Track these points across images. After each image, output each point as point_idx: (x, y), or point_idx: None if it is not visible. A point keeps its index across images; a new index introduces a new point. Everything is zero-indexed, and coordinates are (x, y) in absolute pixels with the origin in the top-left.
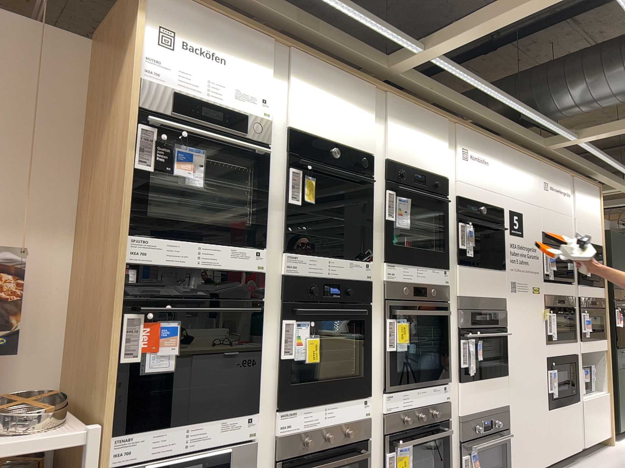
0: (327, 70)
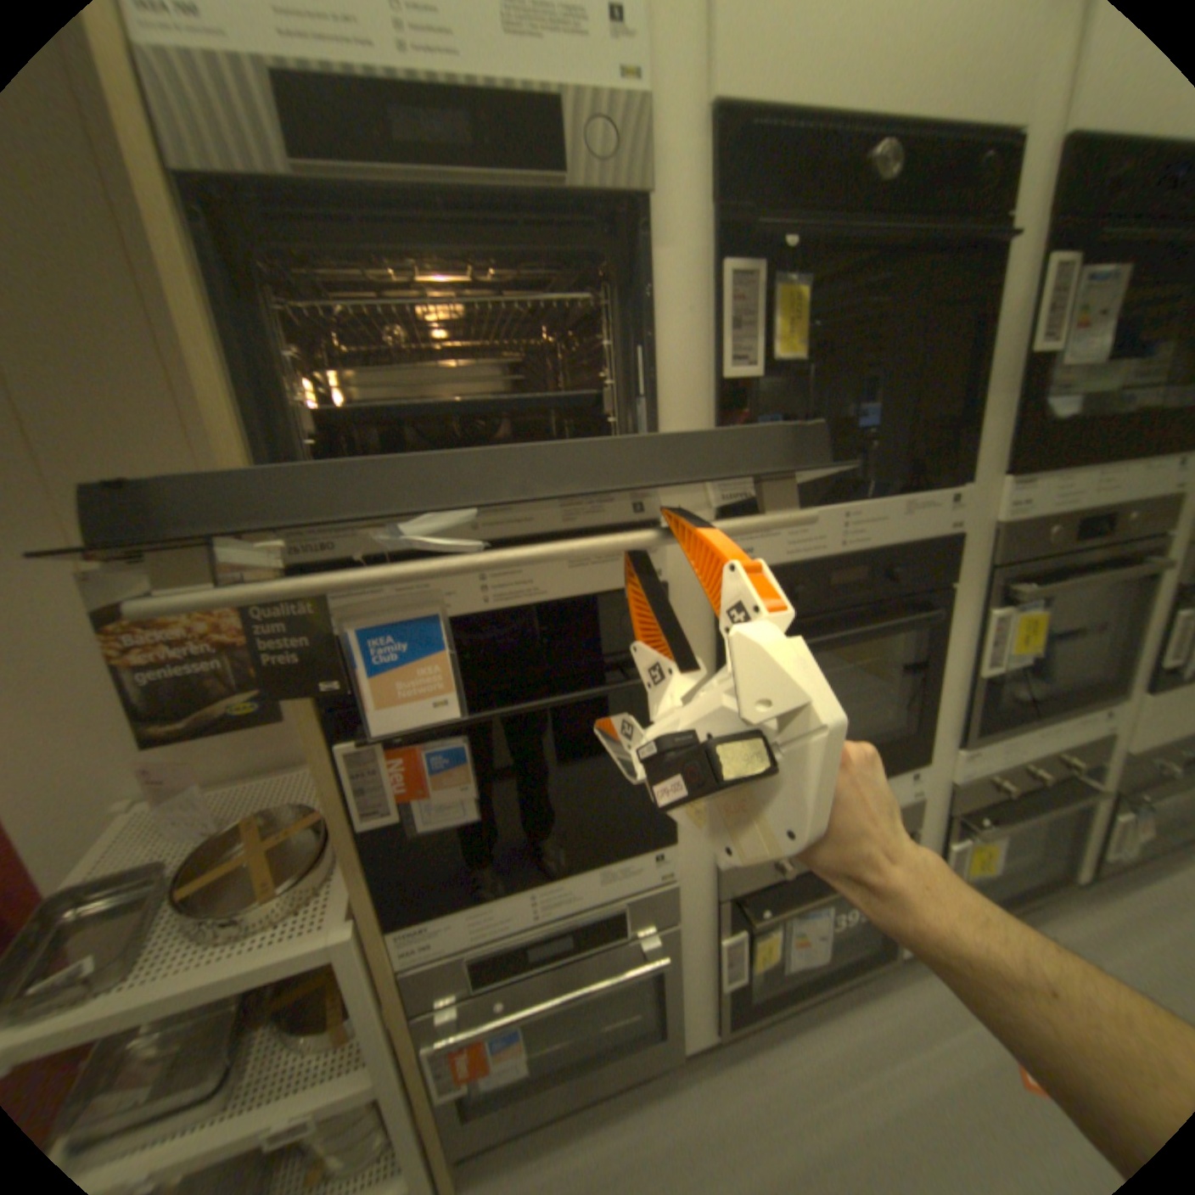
0: None
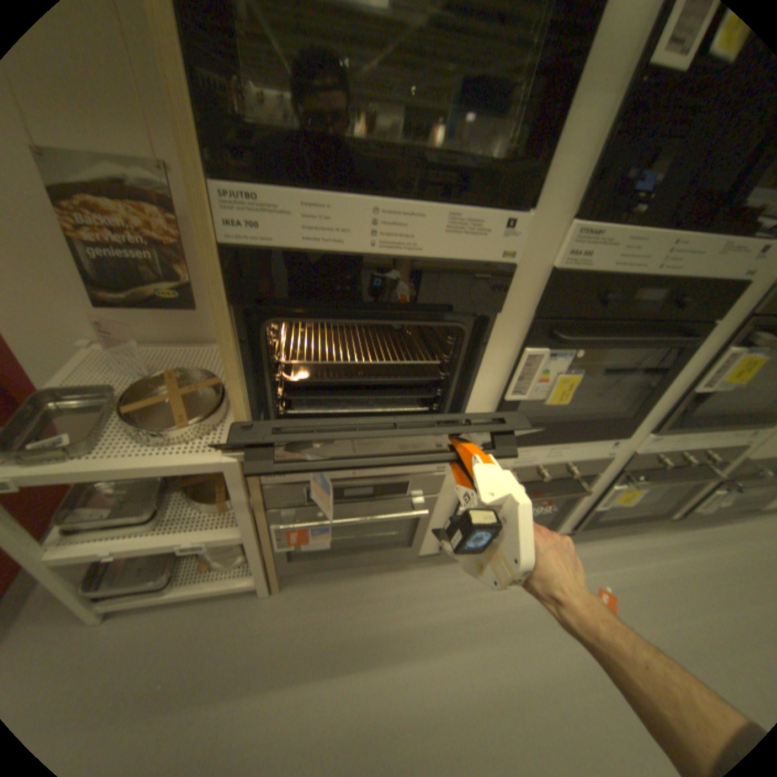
0: None
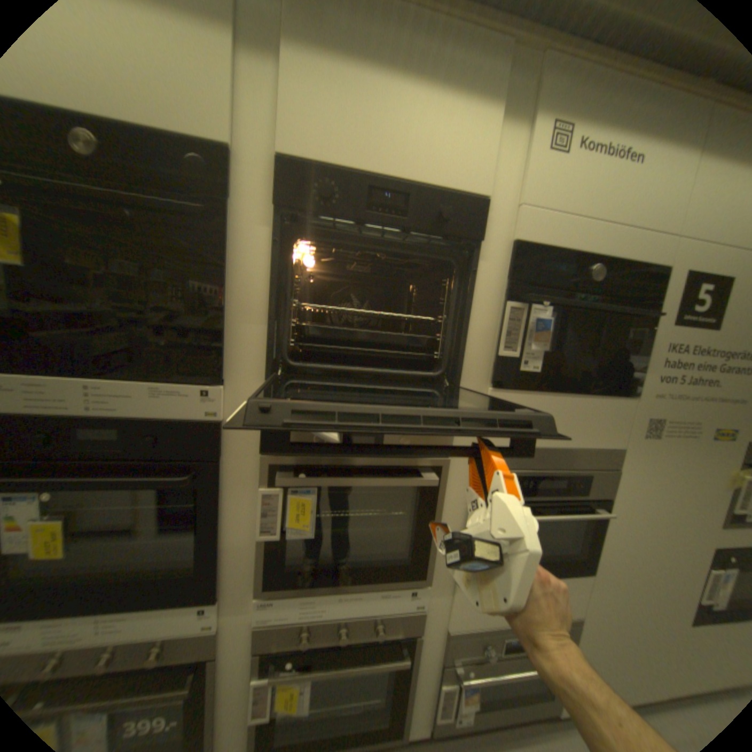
0: None
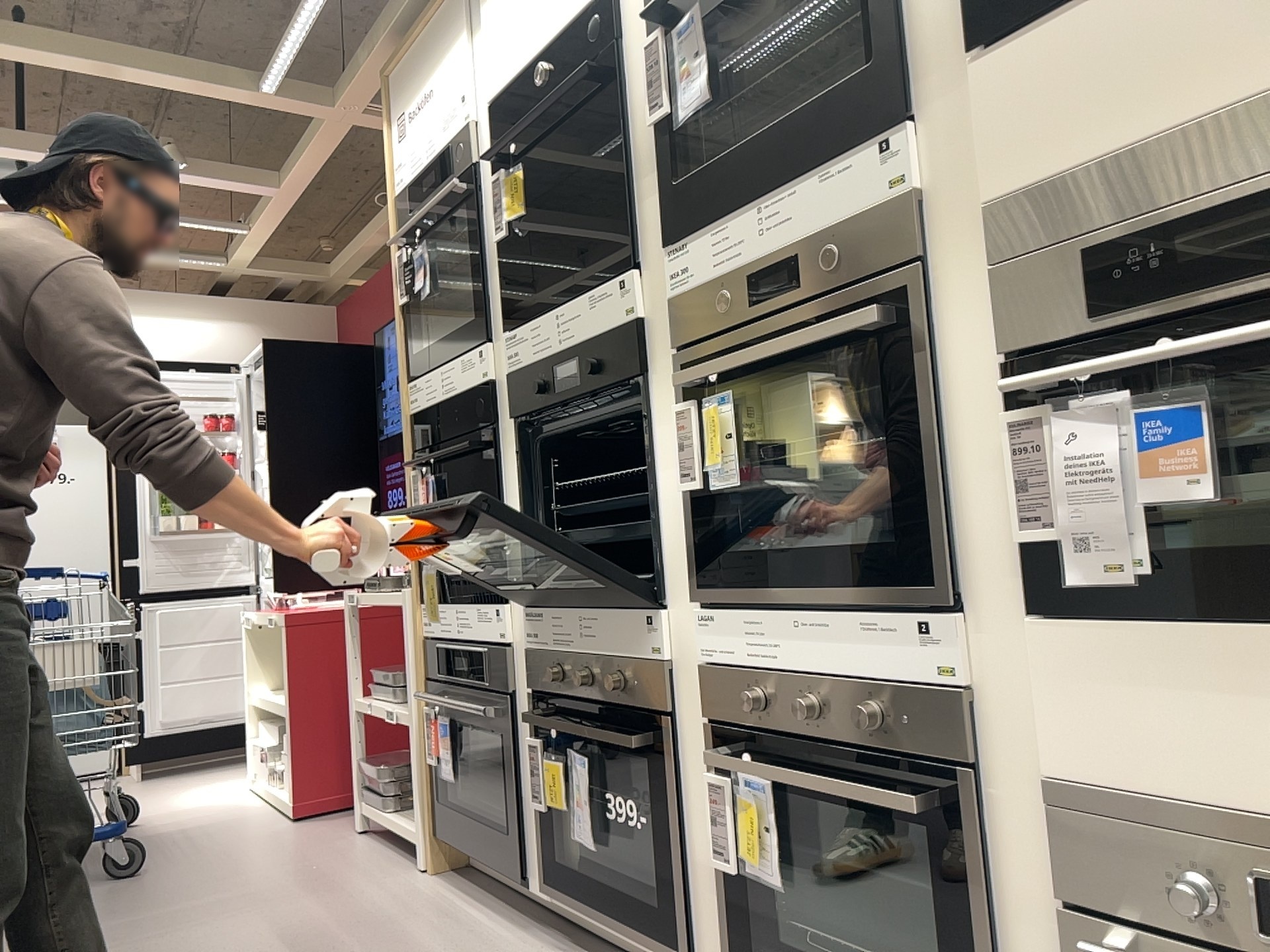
0: None
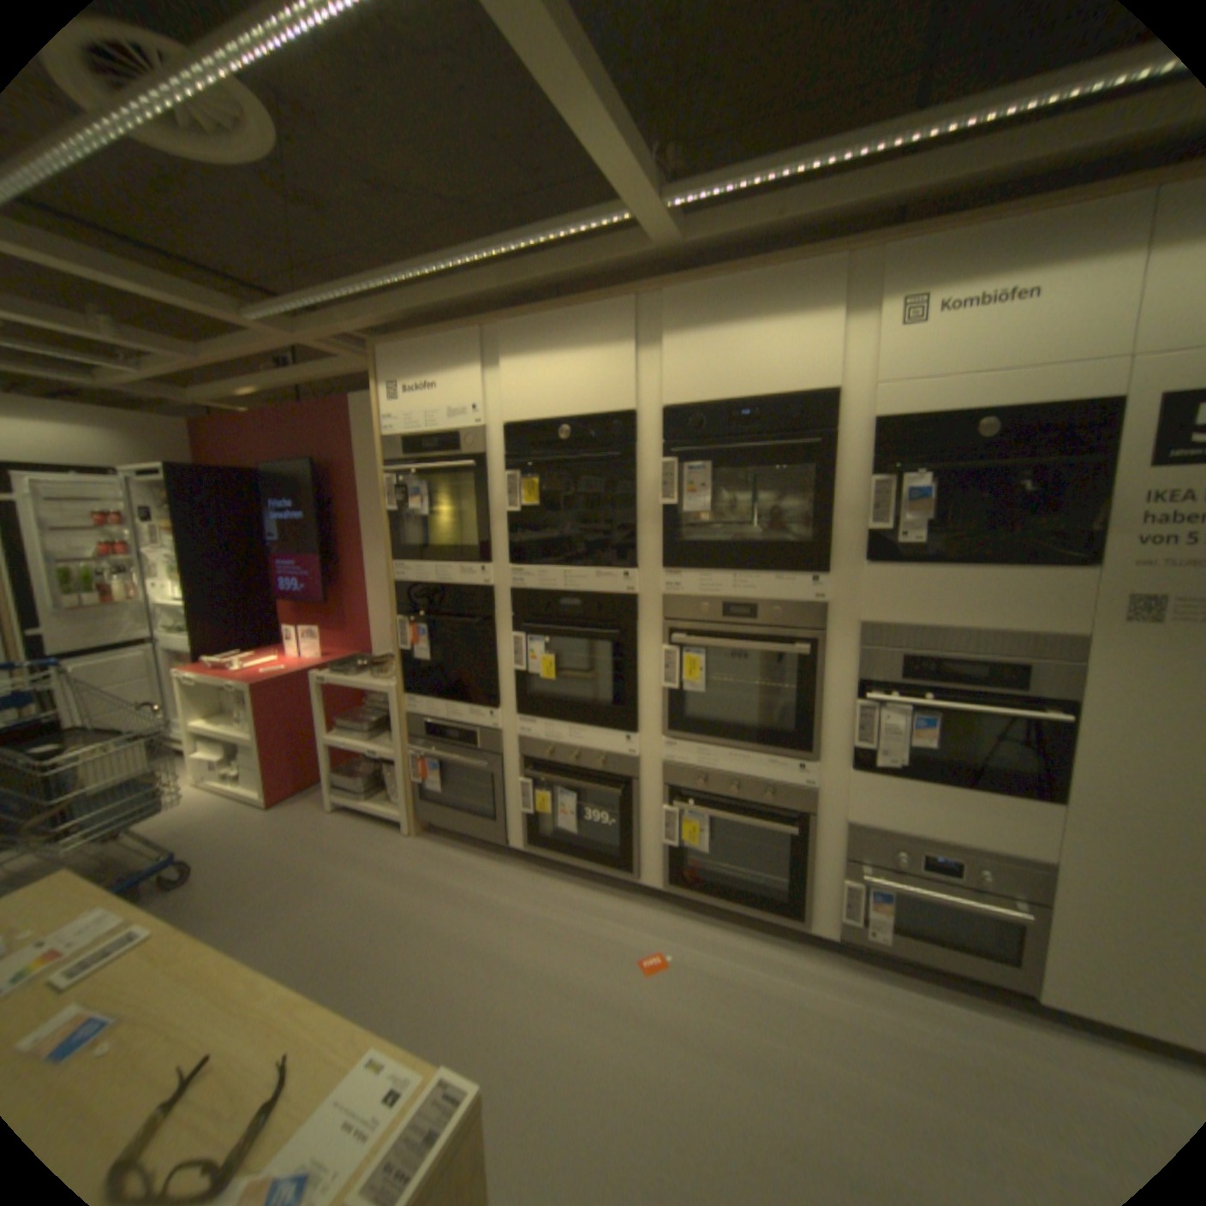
0: (543, 313)
